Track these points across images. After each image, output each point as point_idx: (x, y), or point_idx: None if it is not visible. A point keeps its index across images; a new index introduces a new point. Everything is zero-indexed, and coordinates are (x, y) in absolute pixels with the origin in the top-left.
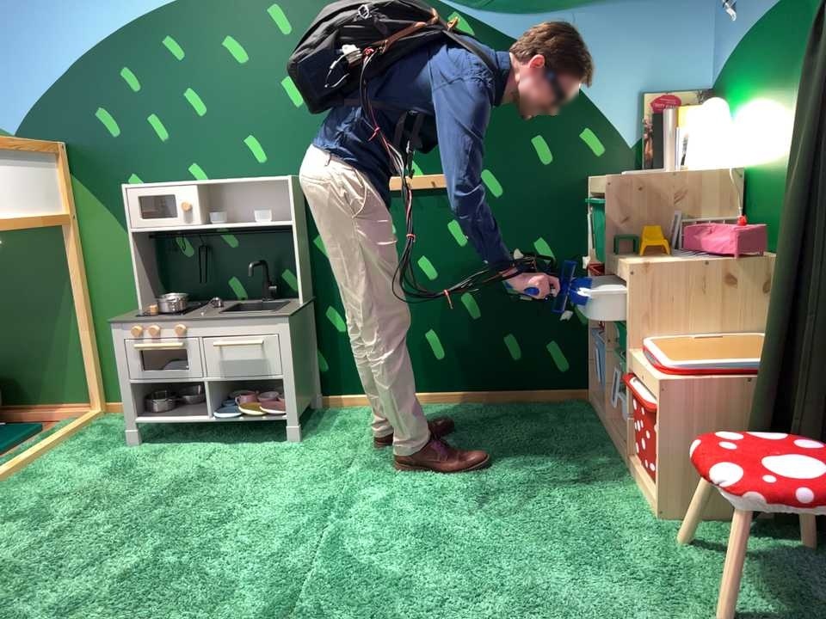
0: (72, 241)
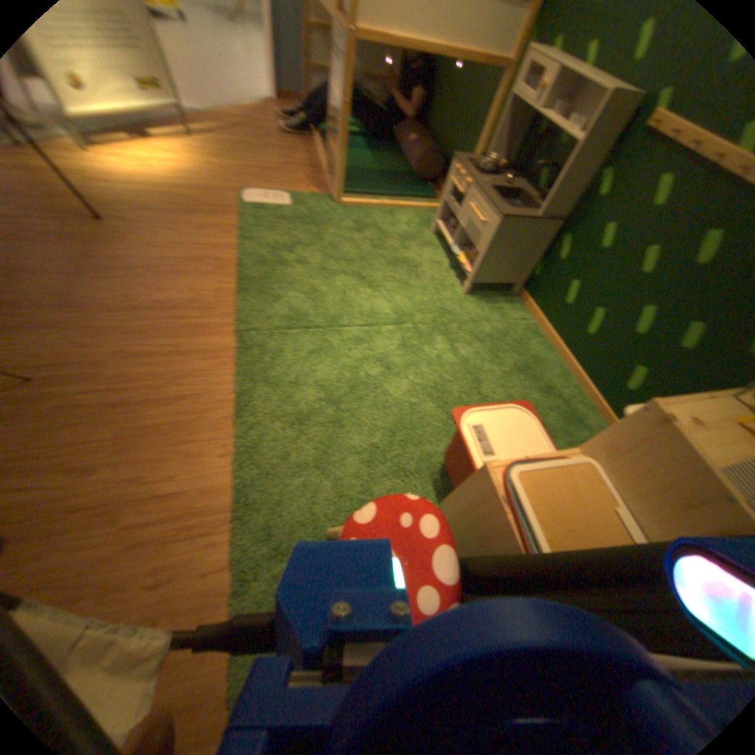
0: (502, 84)
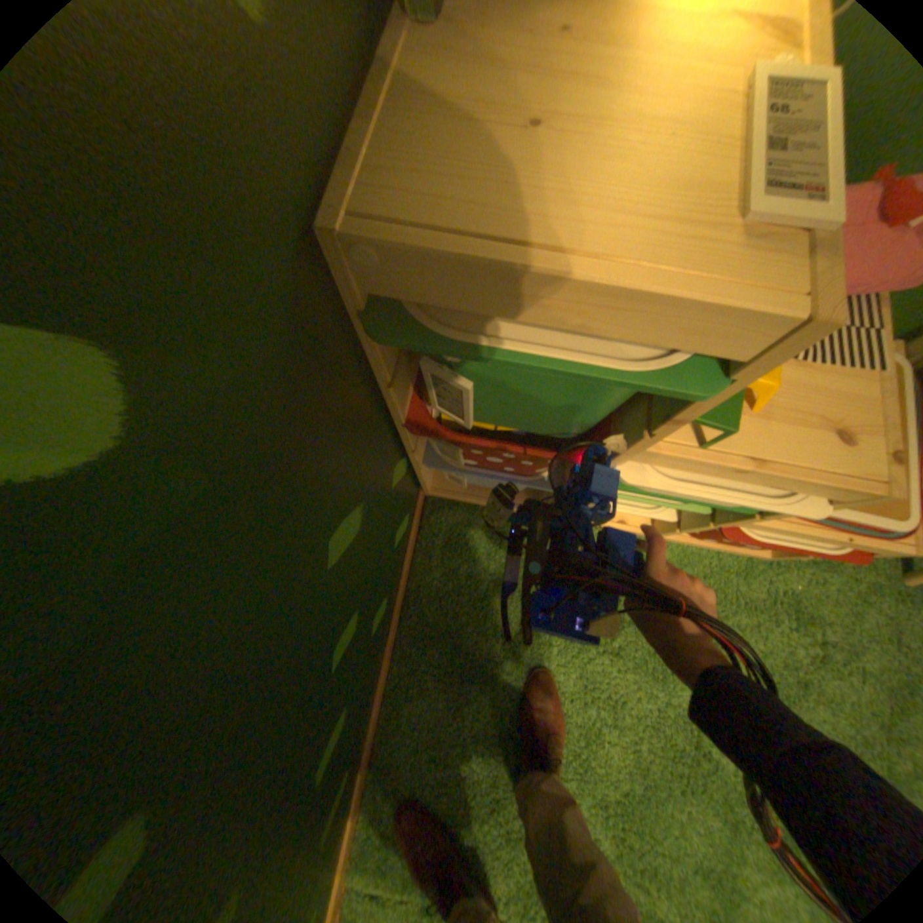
0: None
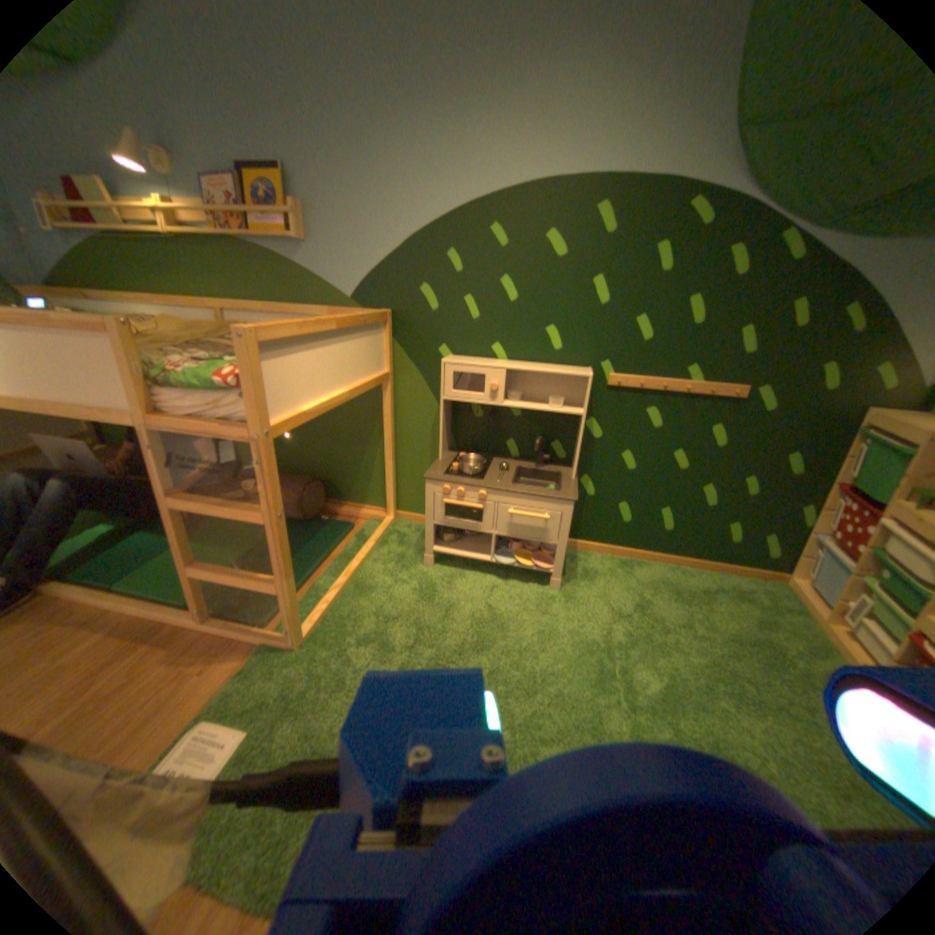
0: (387, 391)
